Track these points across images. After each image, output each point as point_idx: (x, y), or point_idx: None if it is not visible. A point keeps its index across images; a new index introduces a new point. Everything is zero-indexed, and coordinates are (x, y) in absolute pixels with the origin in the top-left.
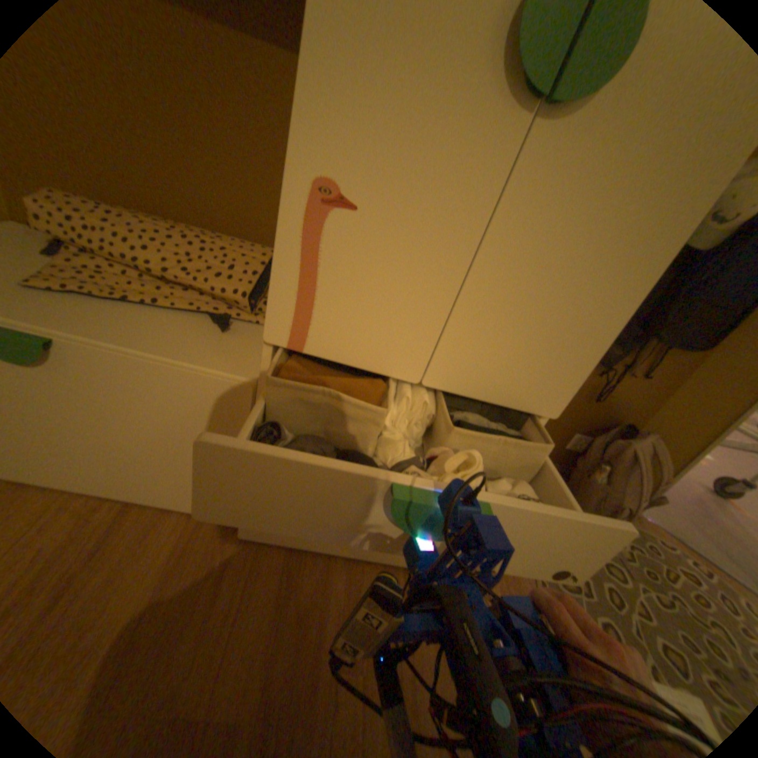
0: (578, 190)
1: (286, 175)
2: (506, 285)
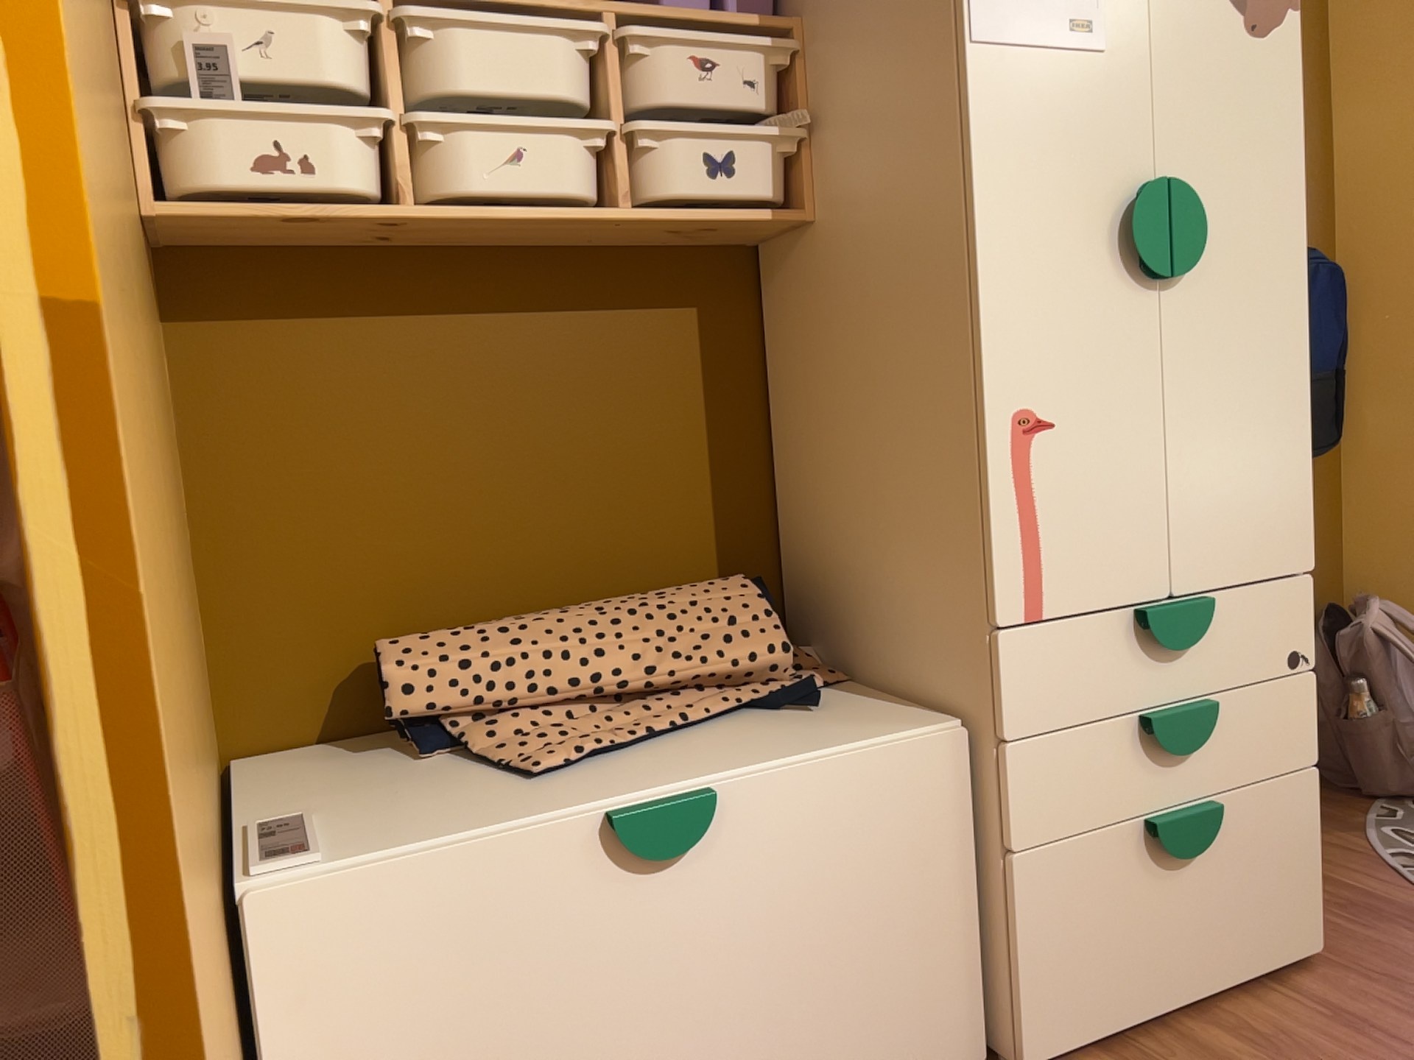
0: (1216, 328)
1: (990, 423)
2: (1203, 438)
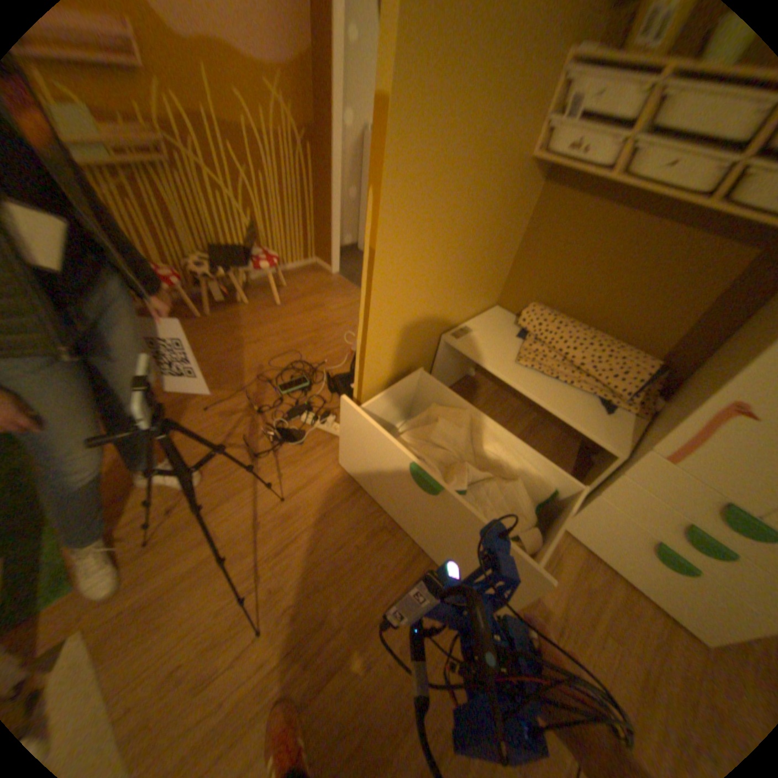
0: None
1: (718, 392)
2: None
